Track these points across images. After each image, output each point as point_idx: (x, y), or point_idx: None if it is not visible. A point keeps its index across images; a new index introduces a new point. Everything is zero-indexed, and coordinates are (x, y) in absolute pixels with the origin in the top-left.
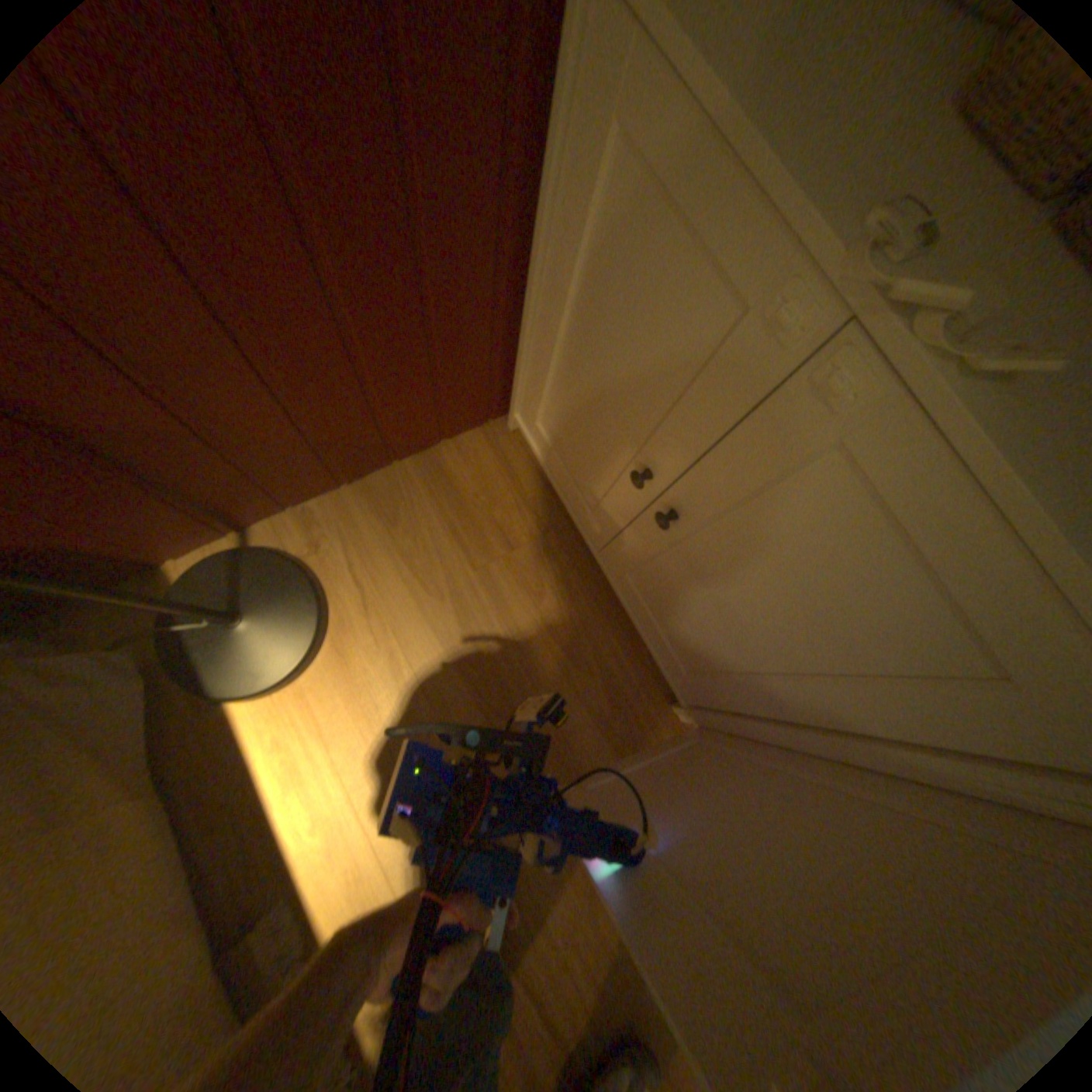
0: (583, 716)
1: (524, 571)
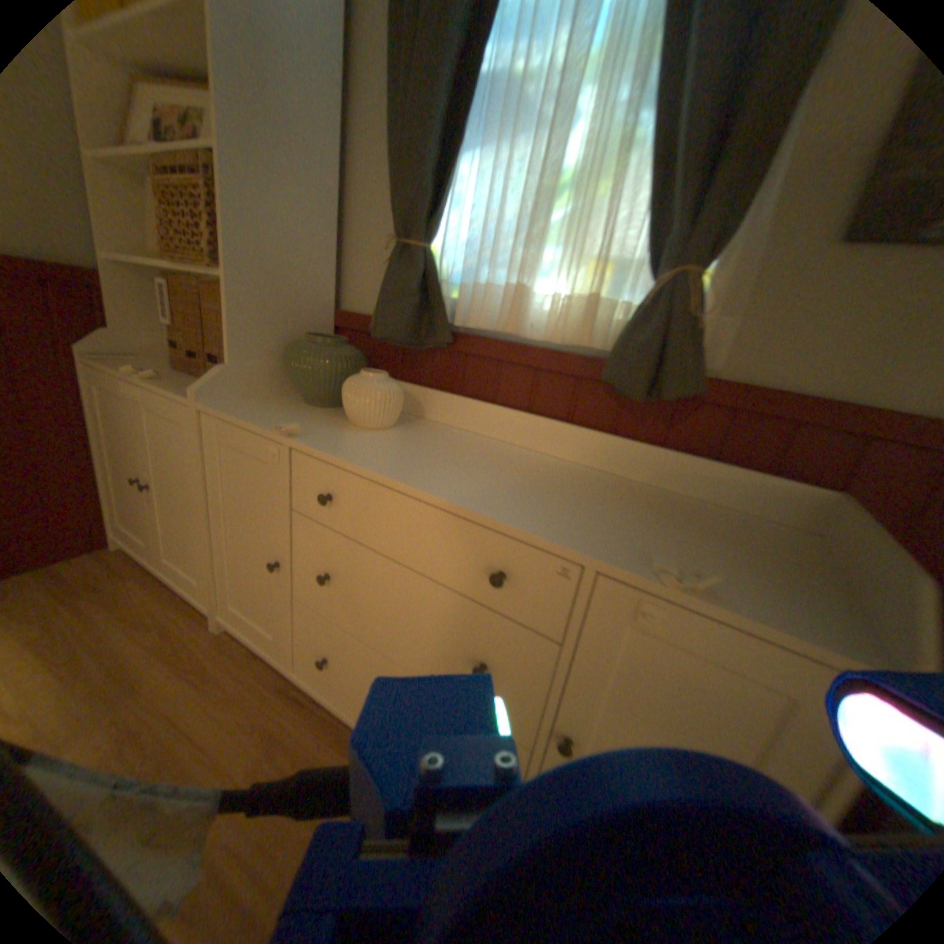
0: (136, 652)
1: (103, 601)
